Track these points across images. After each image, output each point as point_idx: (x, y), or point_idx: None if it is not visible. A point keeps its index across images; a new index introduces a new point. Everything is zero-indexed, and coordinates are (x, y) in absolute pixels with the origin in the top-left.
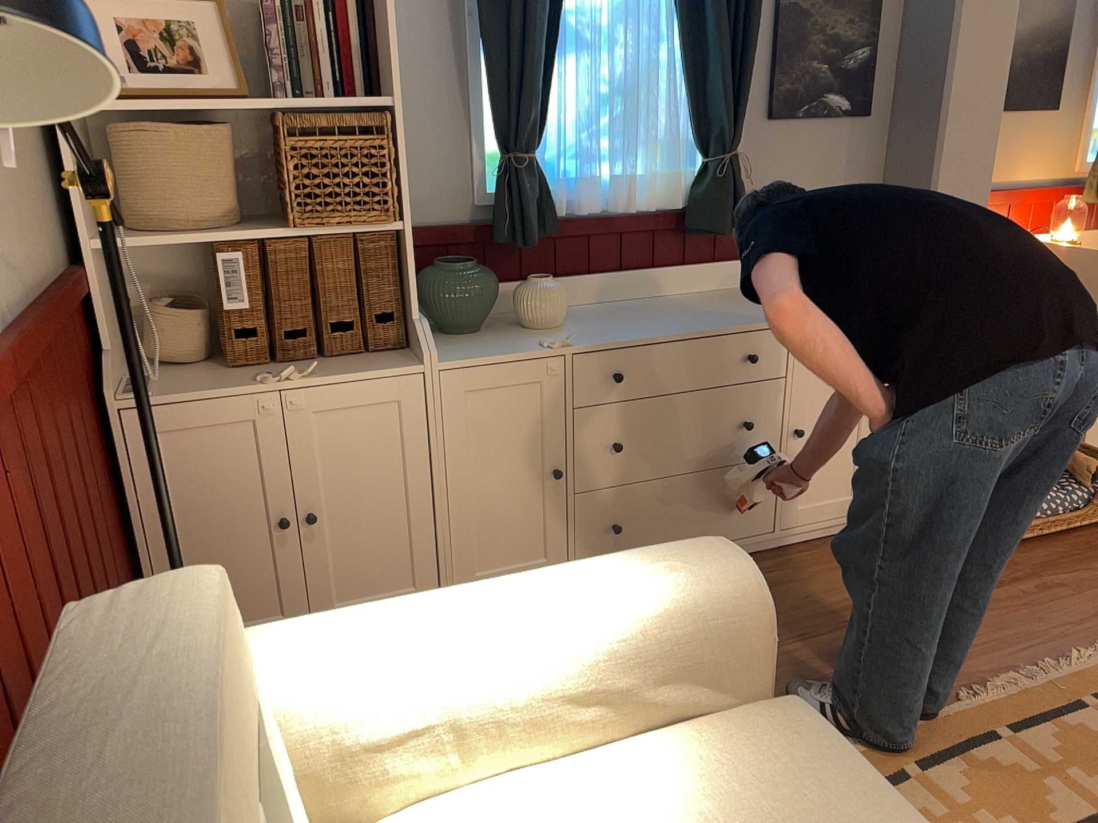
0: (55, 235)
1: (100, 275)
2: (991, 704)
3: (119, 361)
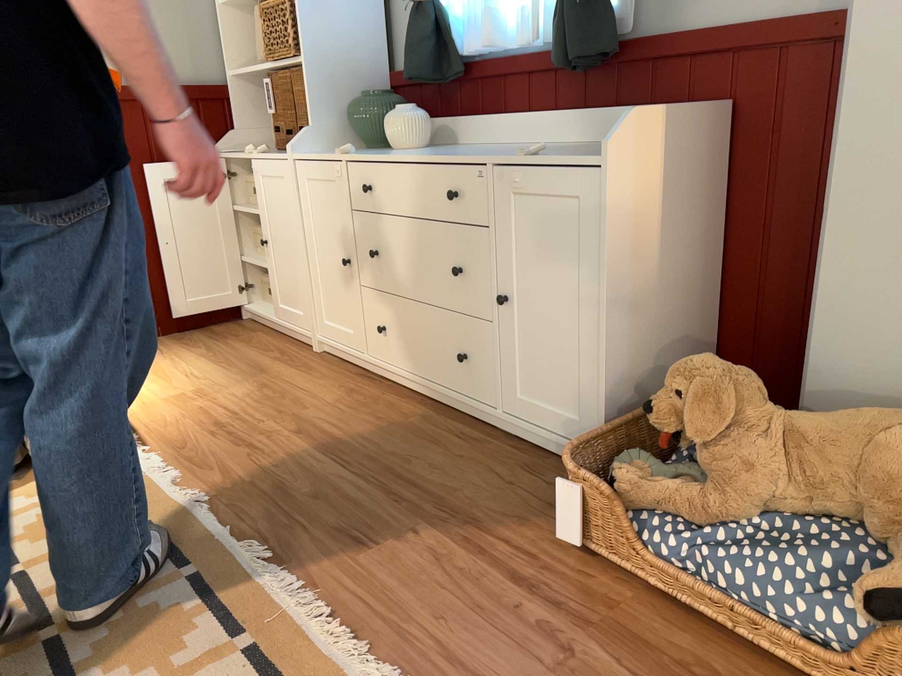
0: (213, 70)
1: (242, 93)
2: (235, 563)
3: (251, 141)
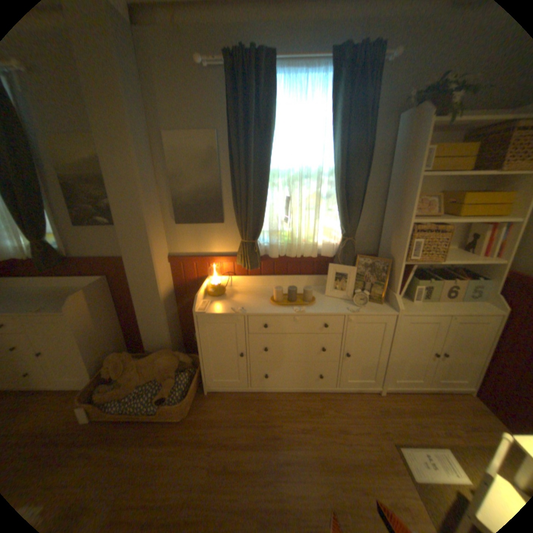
0: None
1: None
2: None
3: None
